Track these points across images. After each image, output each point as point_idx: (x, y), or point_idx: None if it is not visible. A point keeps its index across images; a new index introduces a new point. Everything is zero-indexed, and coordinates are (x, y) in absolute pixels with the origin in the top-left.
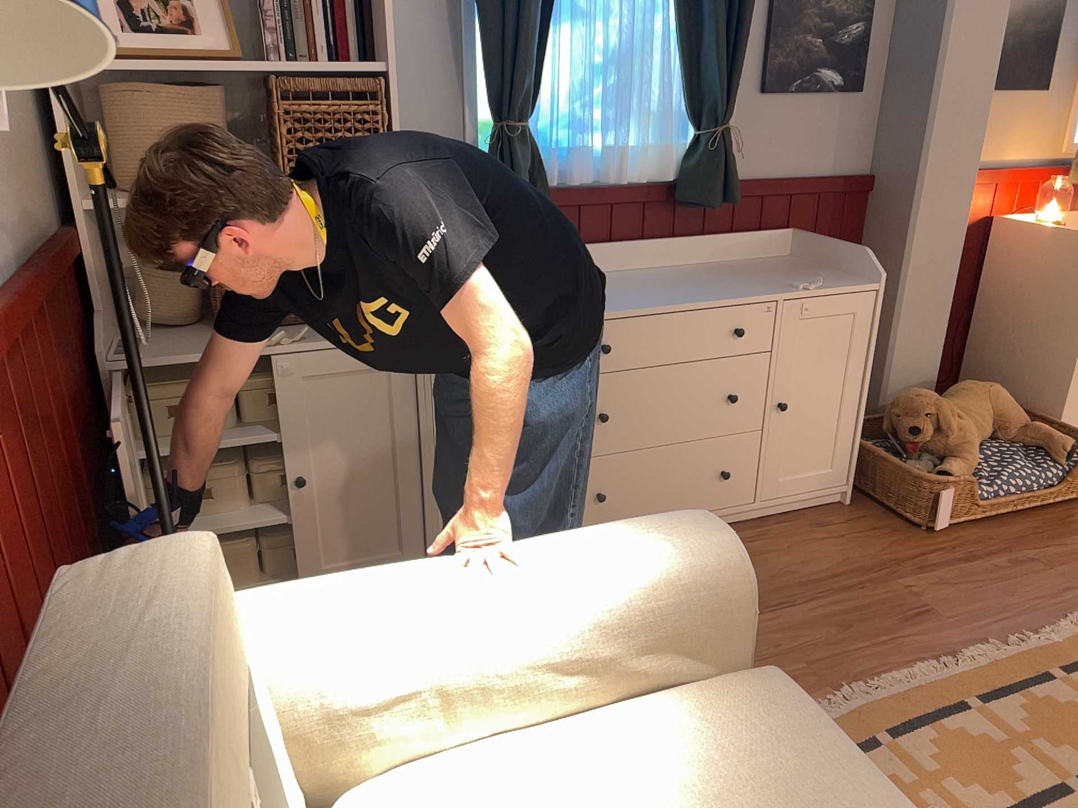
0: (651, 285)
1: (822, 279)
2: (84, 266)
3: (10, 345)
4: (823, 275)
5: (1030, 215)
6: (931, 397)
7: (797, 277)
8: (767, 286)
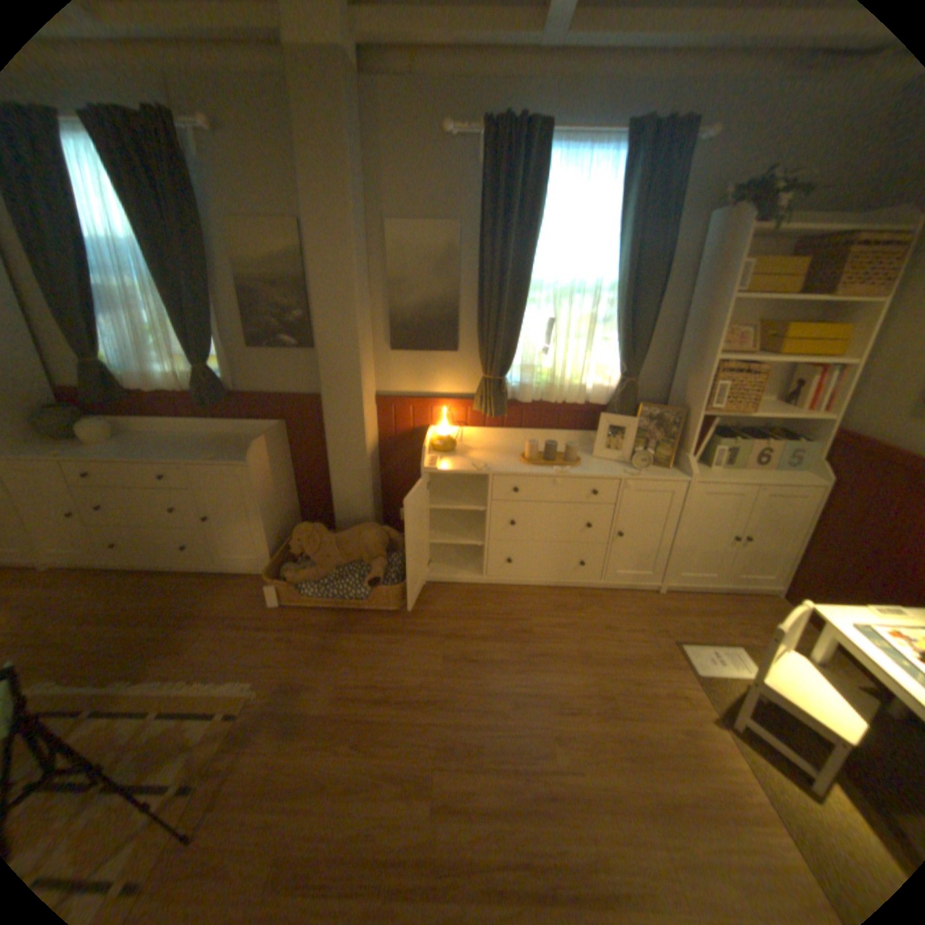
0: (155, 445)
1: (211, 456)
2: None
3: None
4: (244, 452)
5: (450, 428)
6: (307, 530)
7: (226, 452)
8: (193, 455)
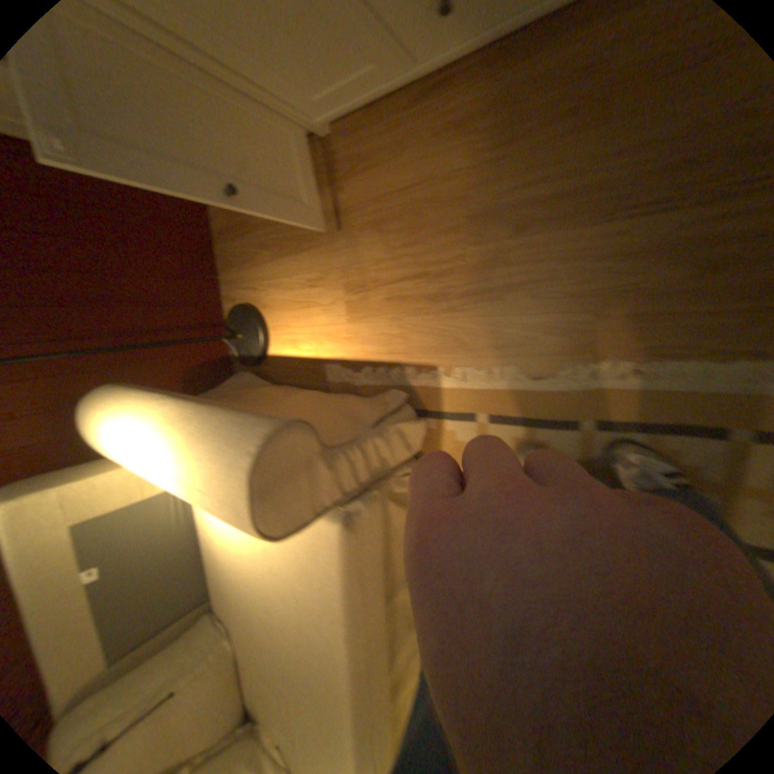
0: None
1: None
2: None
3: None
4: None
5: None
6: None
7: None
8: None
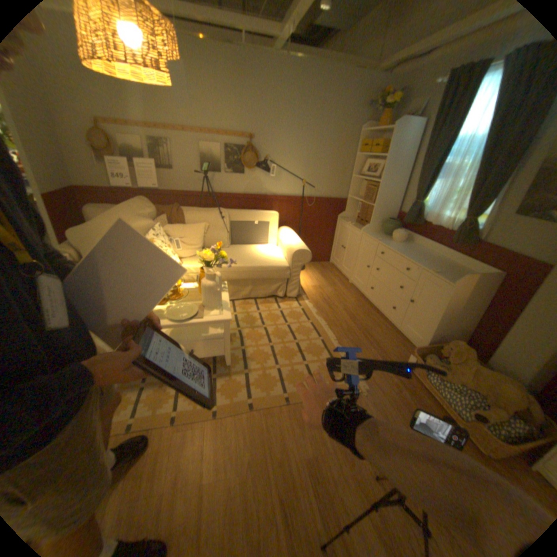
0: (418, 253)
1: (438, 271)
2: (346, 204)
3: (307, 203)
4: (460, 279)
5: None
6: (462, 349)
7: (449, 273)
8: (430, 266)
